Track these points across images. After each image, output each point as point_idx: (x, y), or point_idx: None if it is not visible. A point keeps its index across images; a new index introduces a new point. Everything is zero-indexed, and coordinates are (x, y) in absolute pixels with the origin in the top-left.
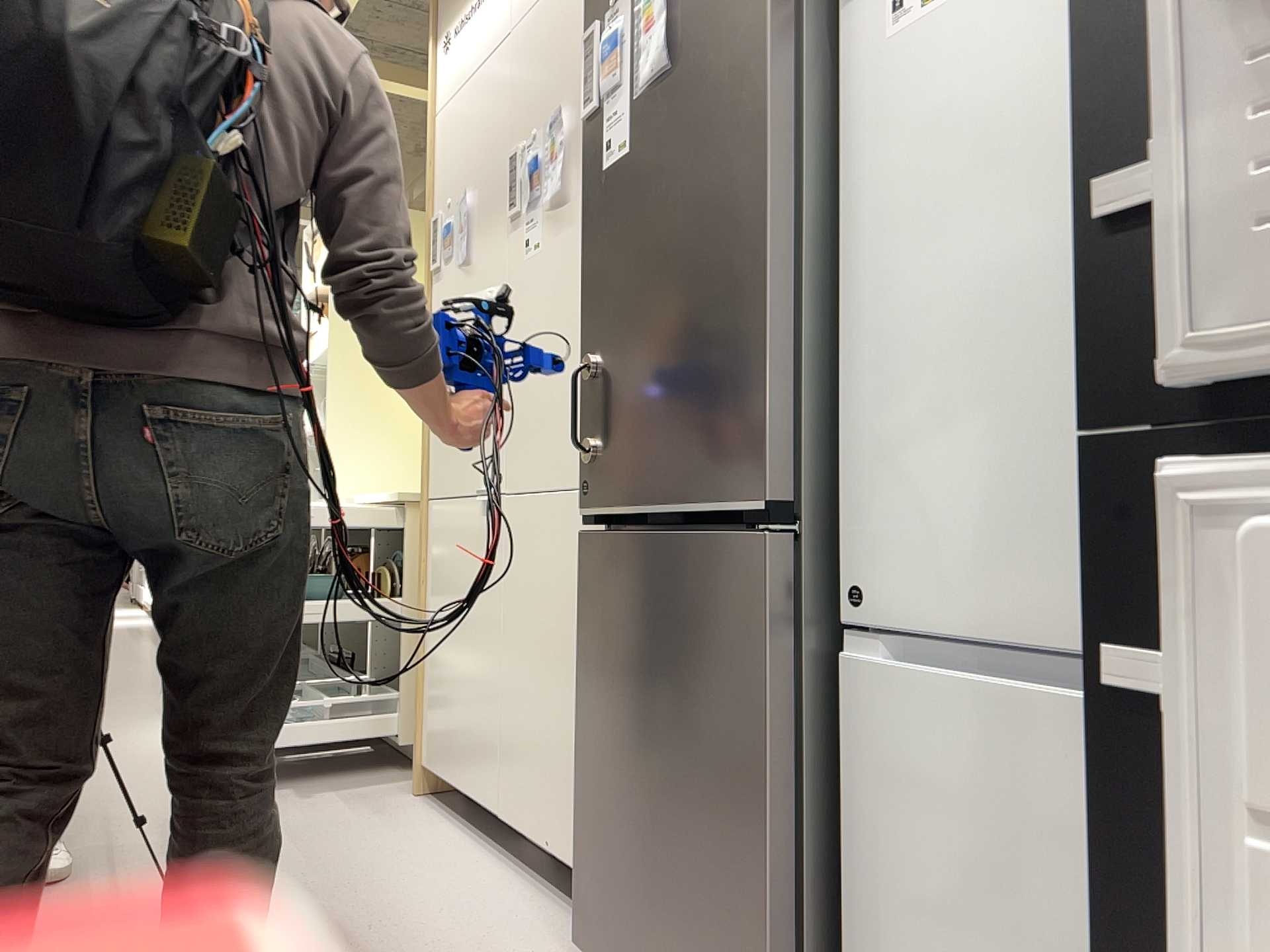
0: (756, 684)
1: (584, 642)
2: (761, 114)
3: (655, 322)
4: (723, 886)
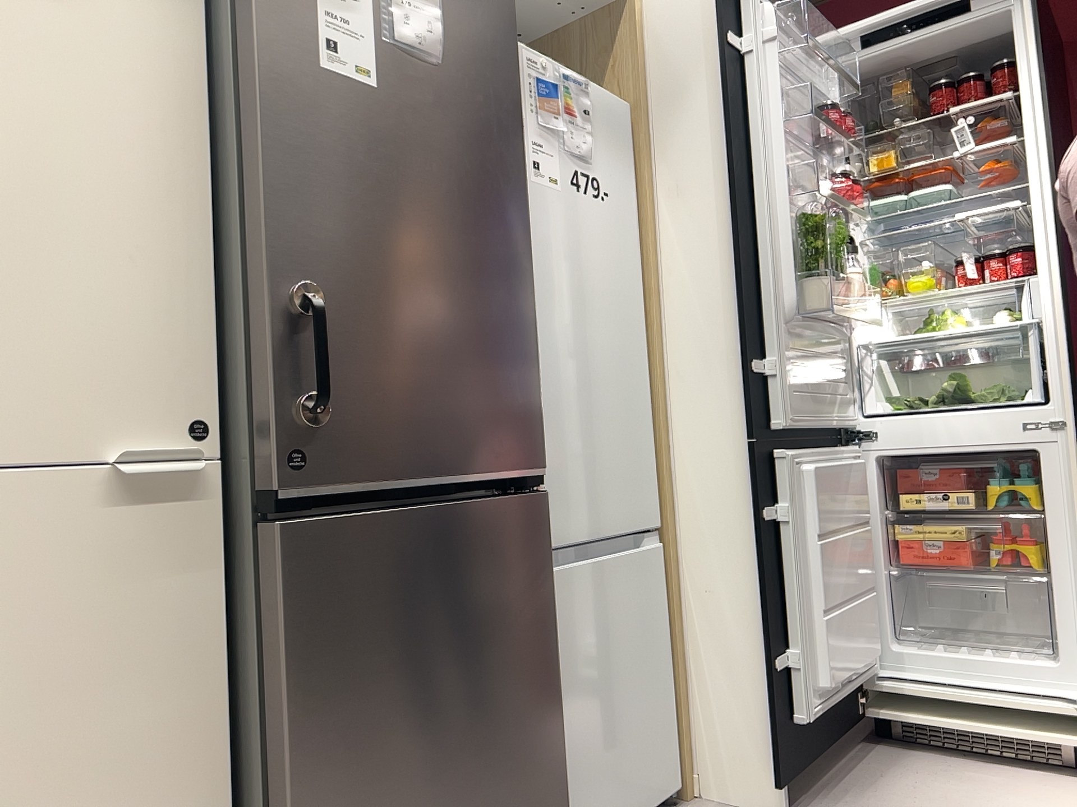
0: (544, 603)
1: (300, 670)
2: (521, 182)
3: (426, 292)
4: (525, 784)
